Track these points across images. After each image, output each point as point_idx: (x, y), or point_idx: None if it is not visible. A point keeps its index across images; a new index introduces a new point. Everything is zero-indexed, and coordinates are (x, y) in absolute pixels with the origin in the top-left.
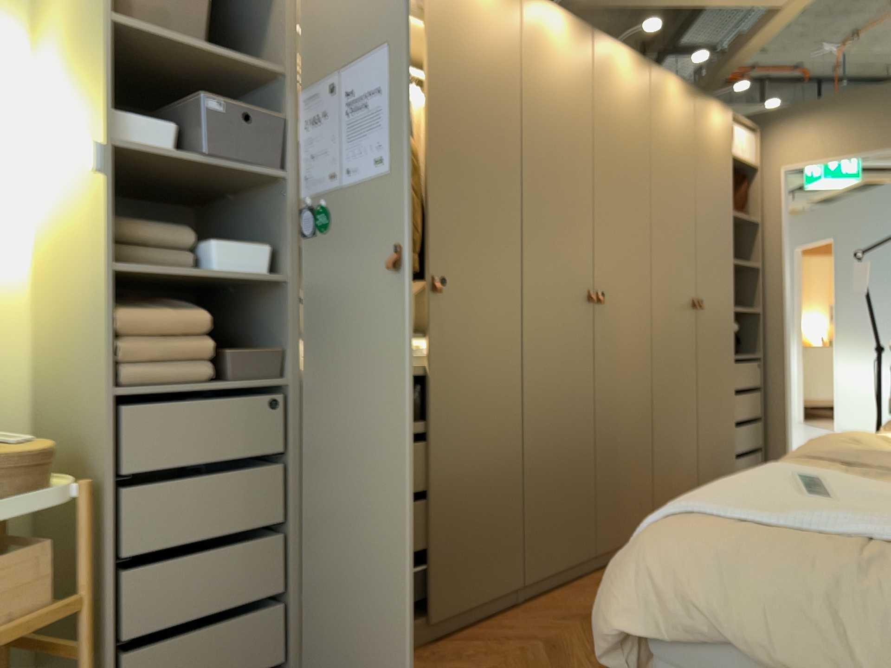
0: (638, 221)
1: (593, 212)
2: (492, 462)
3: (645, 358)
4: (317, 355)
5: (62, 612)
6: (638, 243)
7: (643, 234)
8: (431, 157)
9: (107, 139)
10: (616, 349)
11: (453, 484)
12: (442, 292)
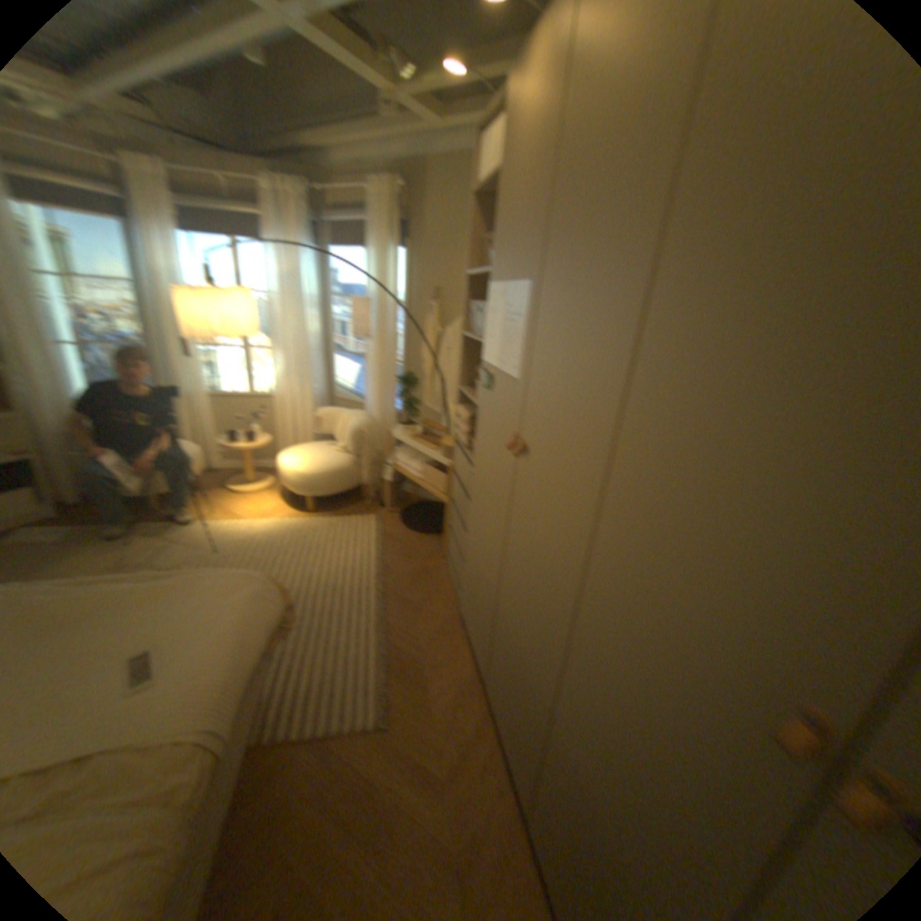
0: None
1: None
2: (526, 662)
3: None
4: (475, 458)
5: (441, 498)
6: None
7: None
8: (536, 308)
9: (460, 331)
10: None
11: (504, 627)
12: (522, 458)
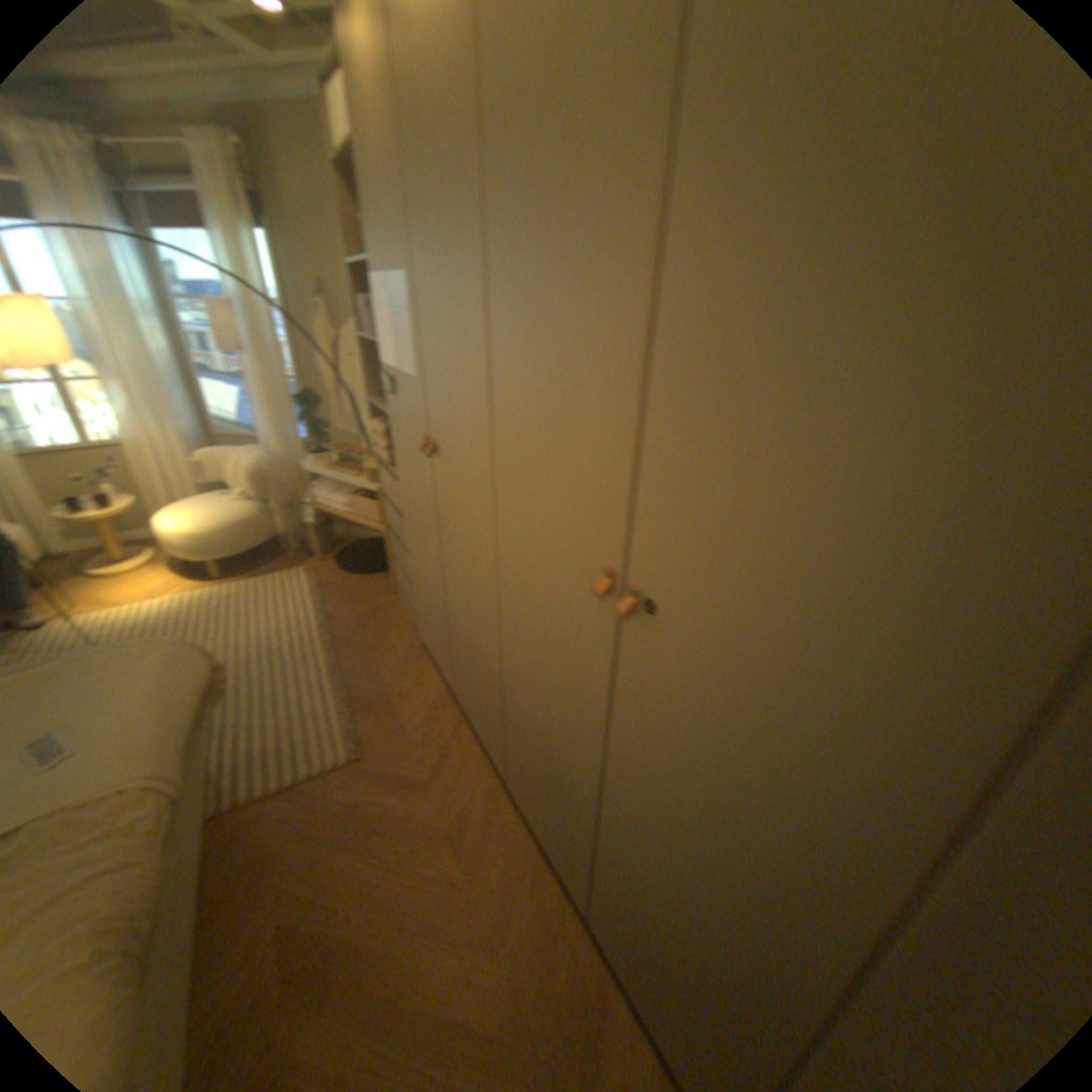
0: (963, 405)
1: (652, 357)
2: (476, 647)
3: (798, 911)
4: (398, 472)
5: (377, 529)
6: (913, 523)
7: (1014, 486)
8: (414, 301)
9: (353, 333)
10: (670, 748)
11: (455, 627)
12: (434, 458)
